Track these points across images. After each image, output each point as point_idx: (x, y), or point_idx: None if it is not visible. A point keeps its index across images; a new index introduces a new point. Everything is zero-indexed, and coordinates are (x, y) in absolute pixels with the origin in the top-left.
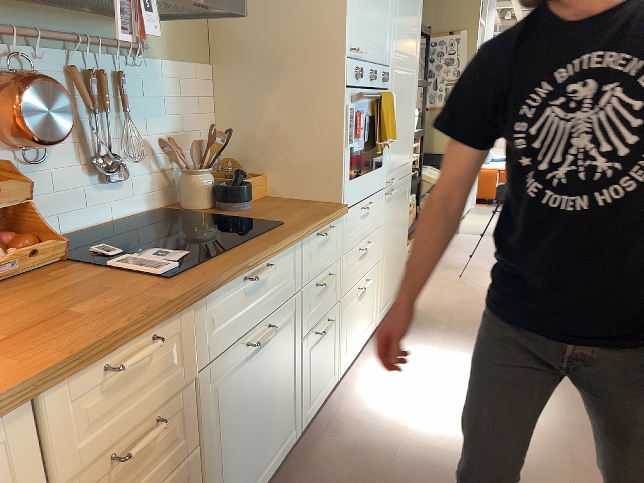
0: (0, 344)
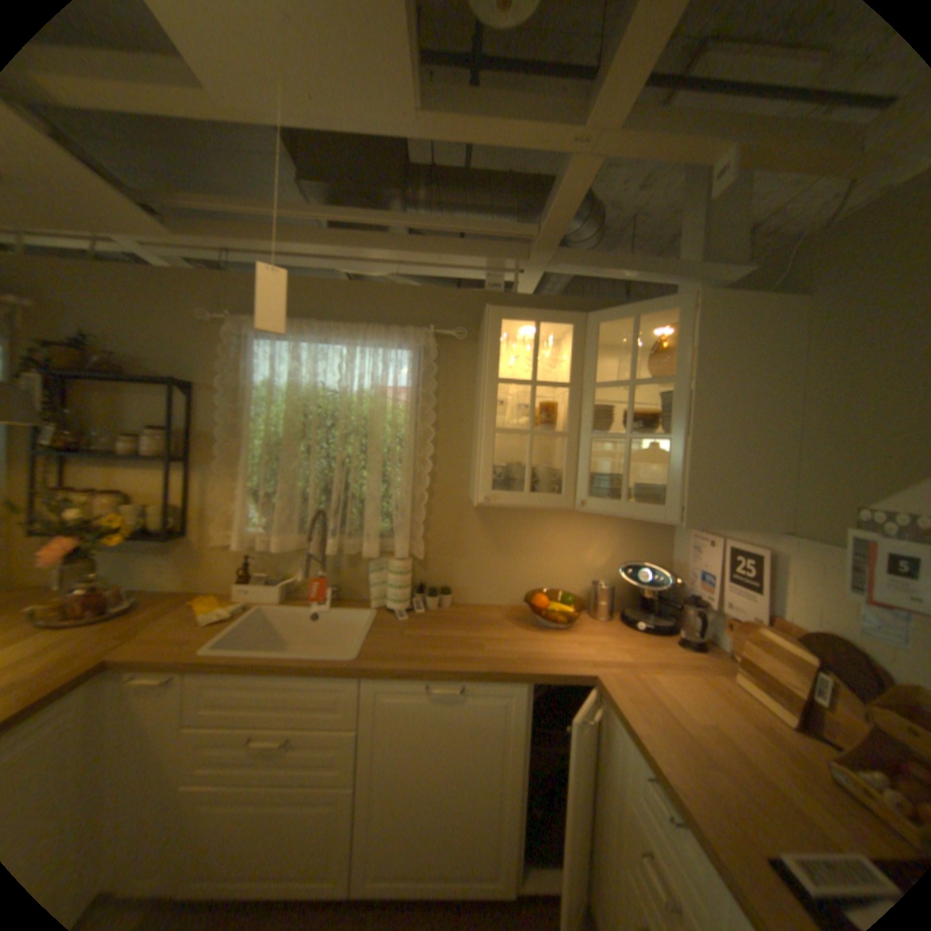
0: (685, 735)
